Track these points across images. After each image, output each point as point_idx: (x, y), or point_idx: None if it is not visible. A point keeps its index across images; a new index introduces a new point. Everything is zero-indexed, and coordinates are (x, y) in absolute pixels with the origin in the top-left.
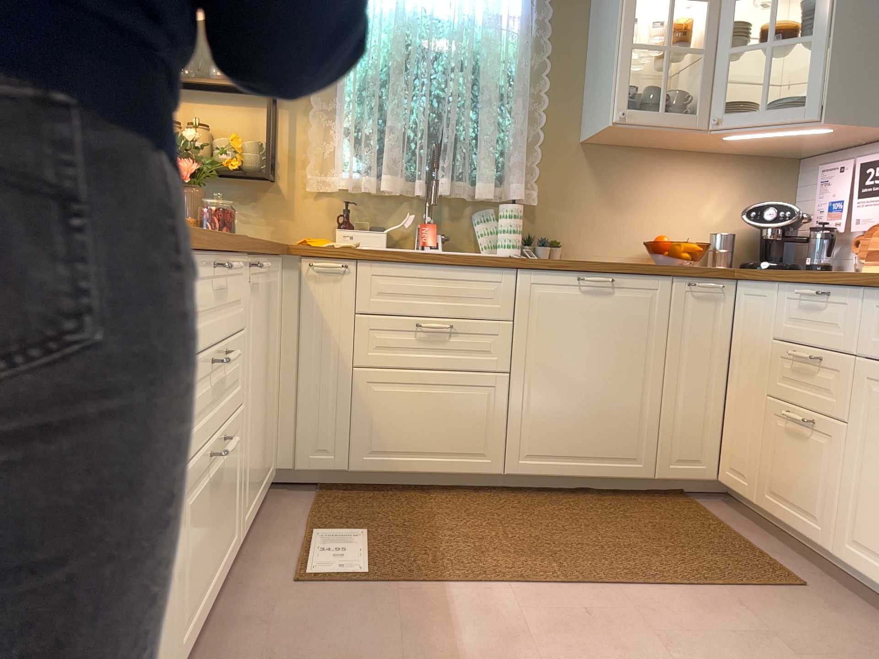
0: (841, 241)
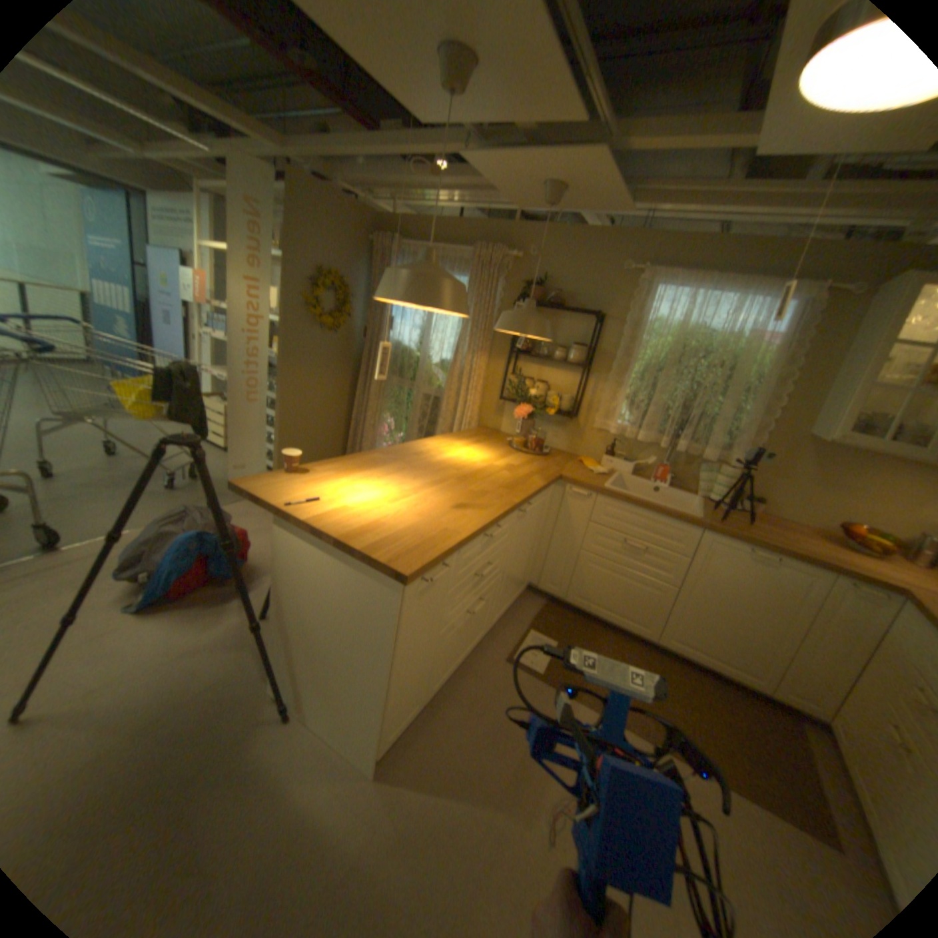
0: None
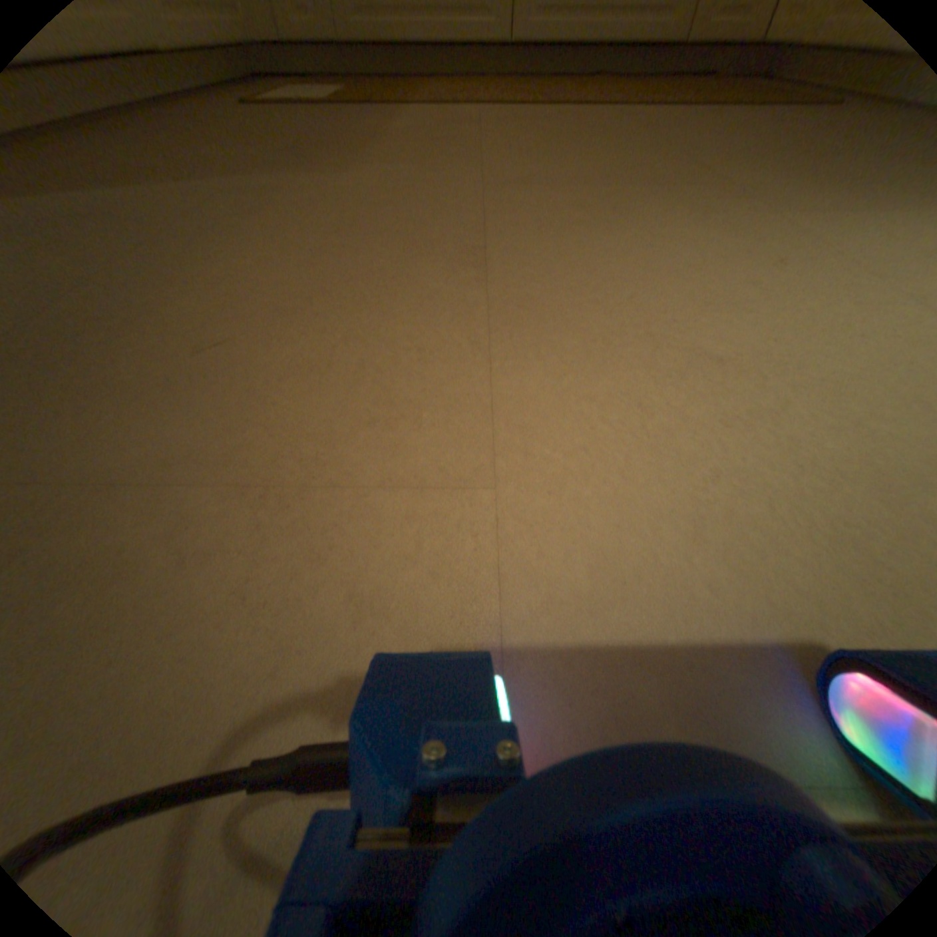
0: None
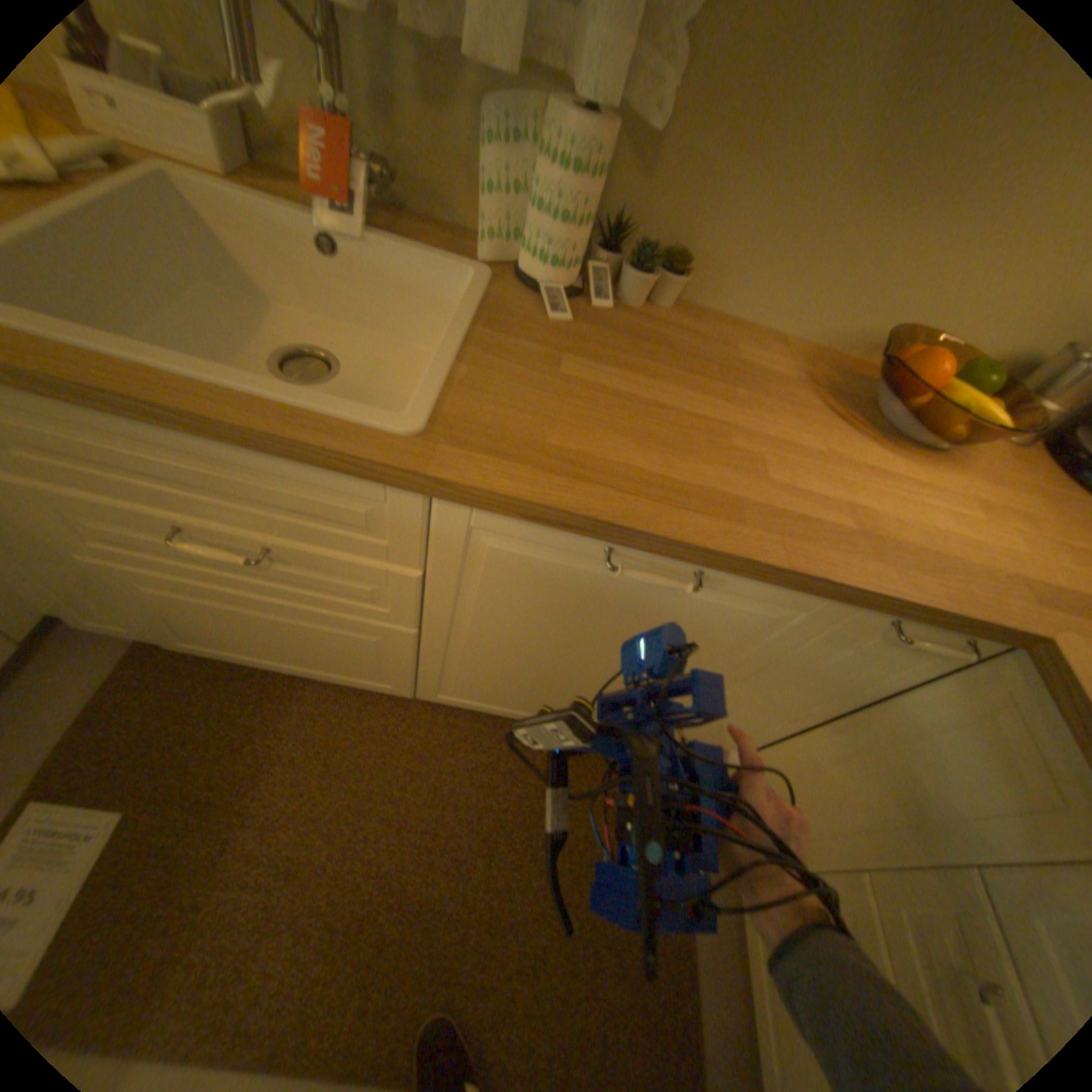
0: None
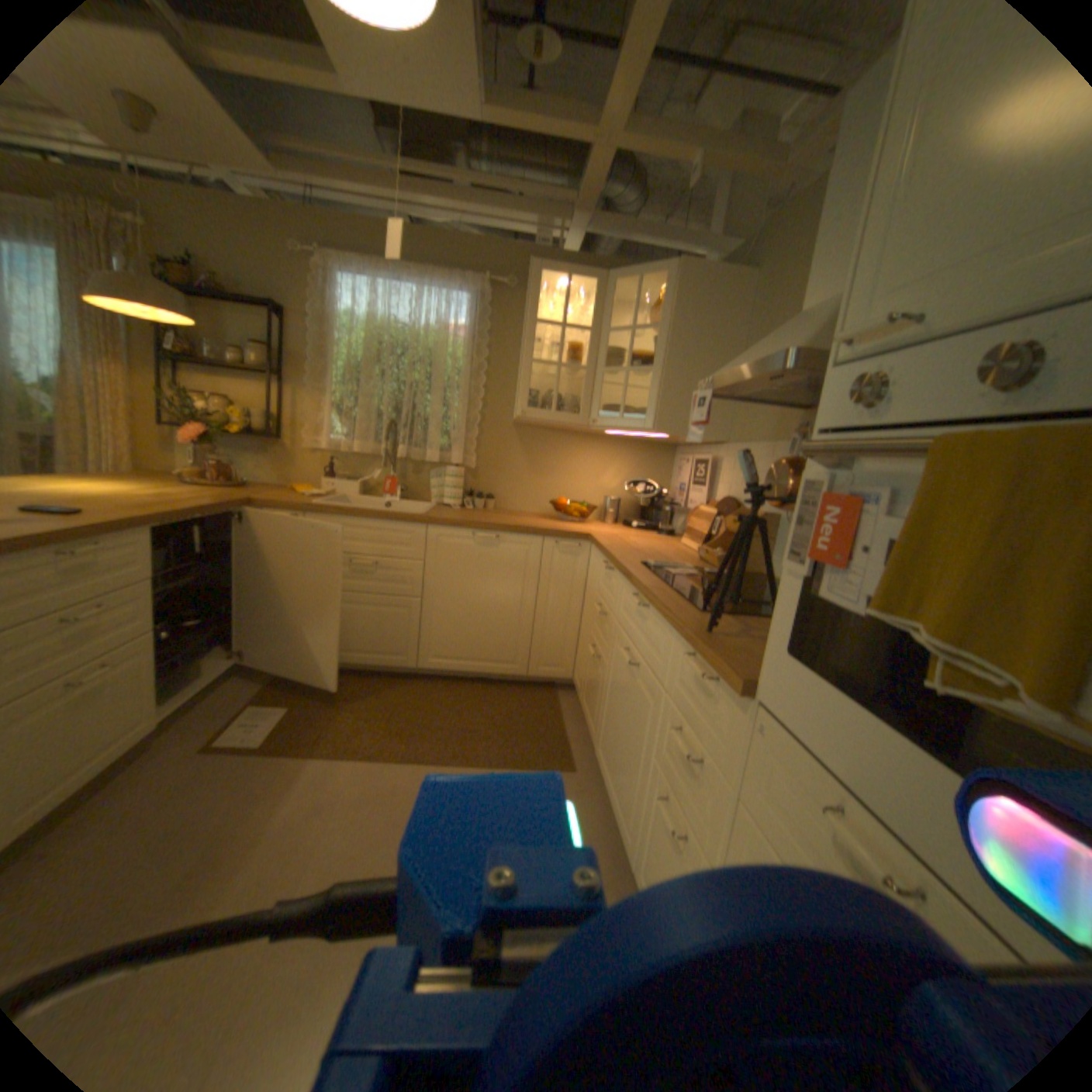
0: (686, 513)
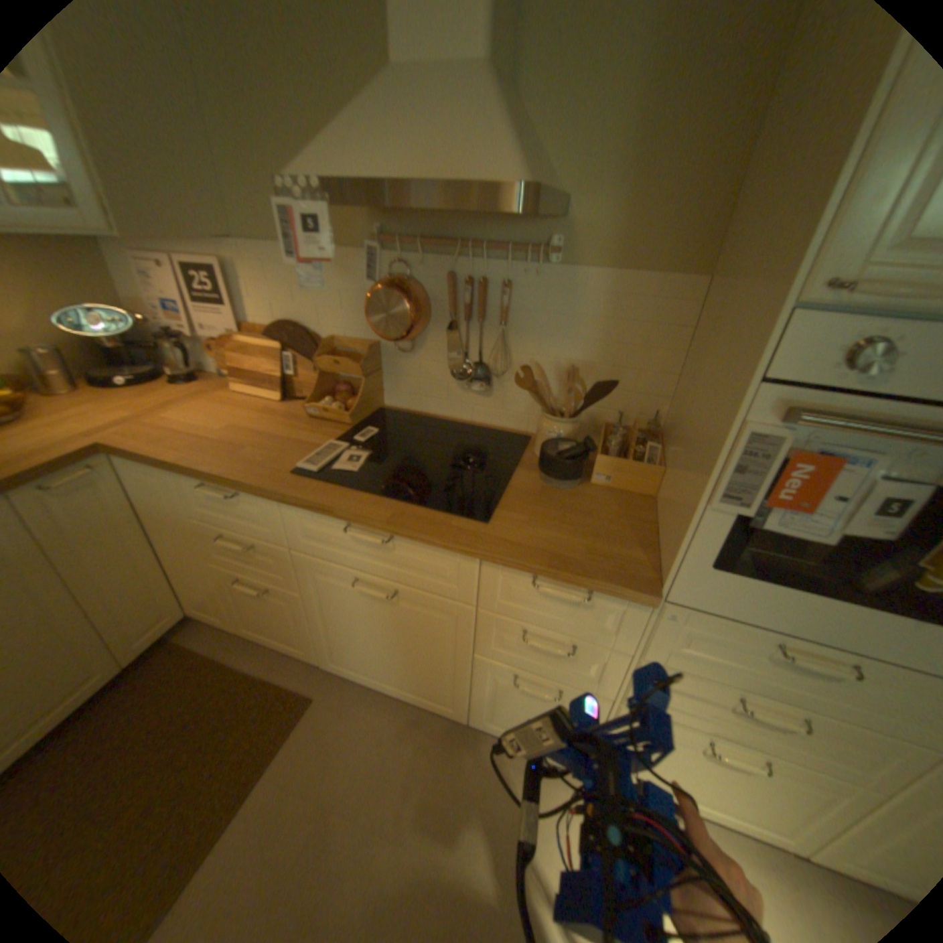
0: (187, 339)
